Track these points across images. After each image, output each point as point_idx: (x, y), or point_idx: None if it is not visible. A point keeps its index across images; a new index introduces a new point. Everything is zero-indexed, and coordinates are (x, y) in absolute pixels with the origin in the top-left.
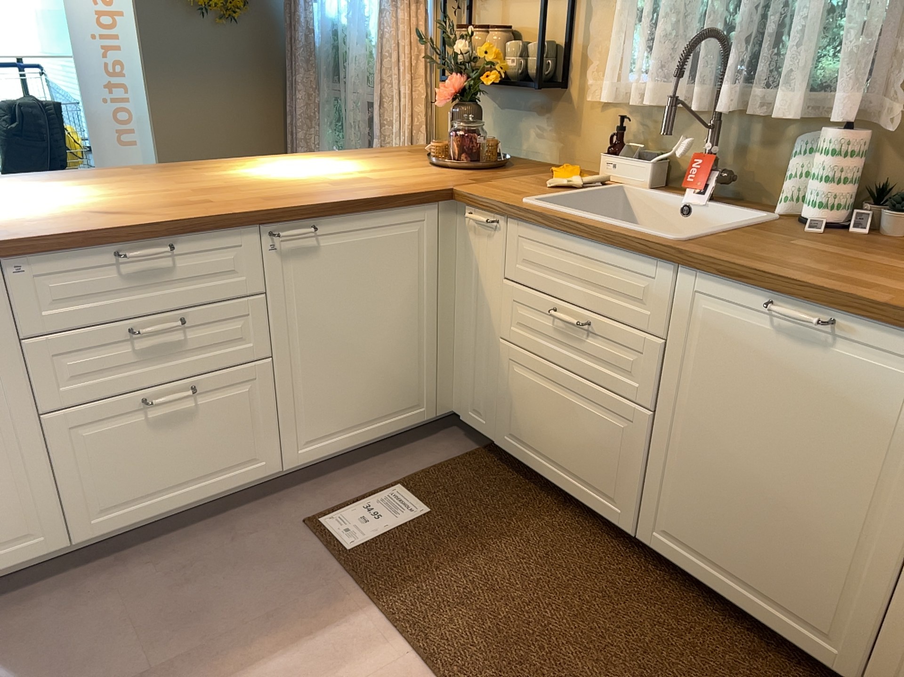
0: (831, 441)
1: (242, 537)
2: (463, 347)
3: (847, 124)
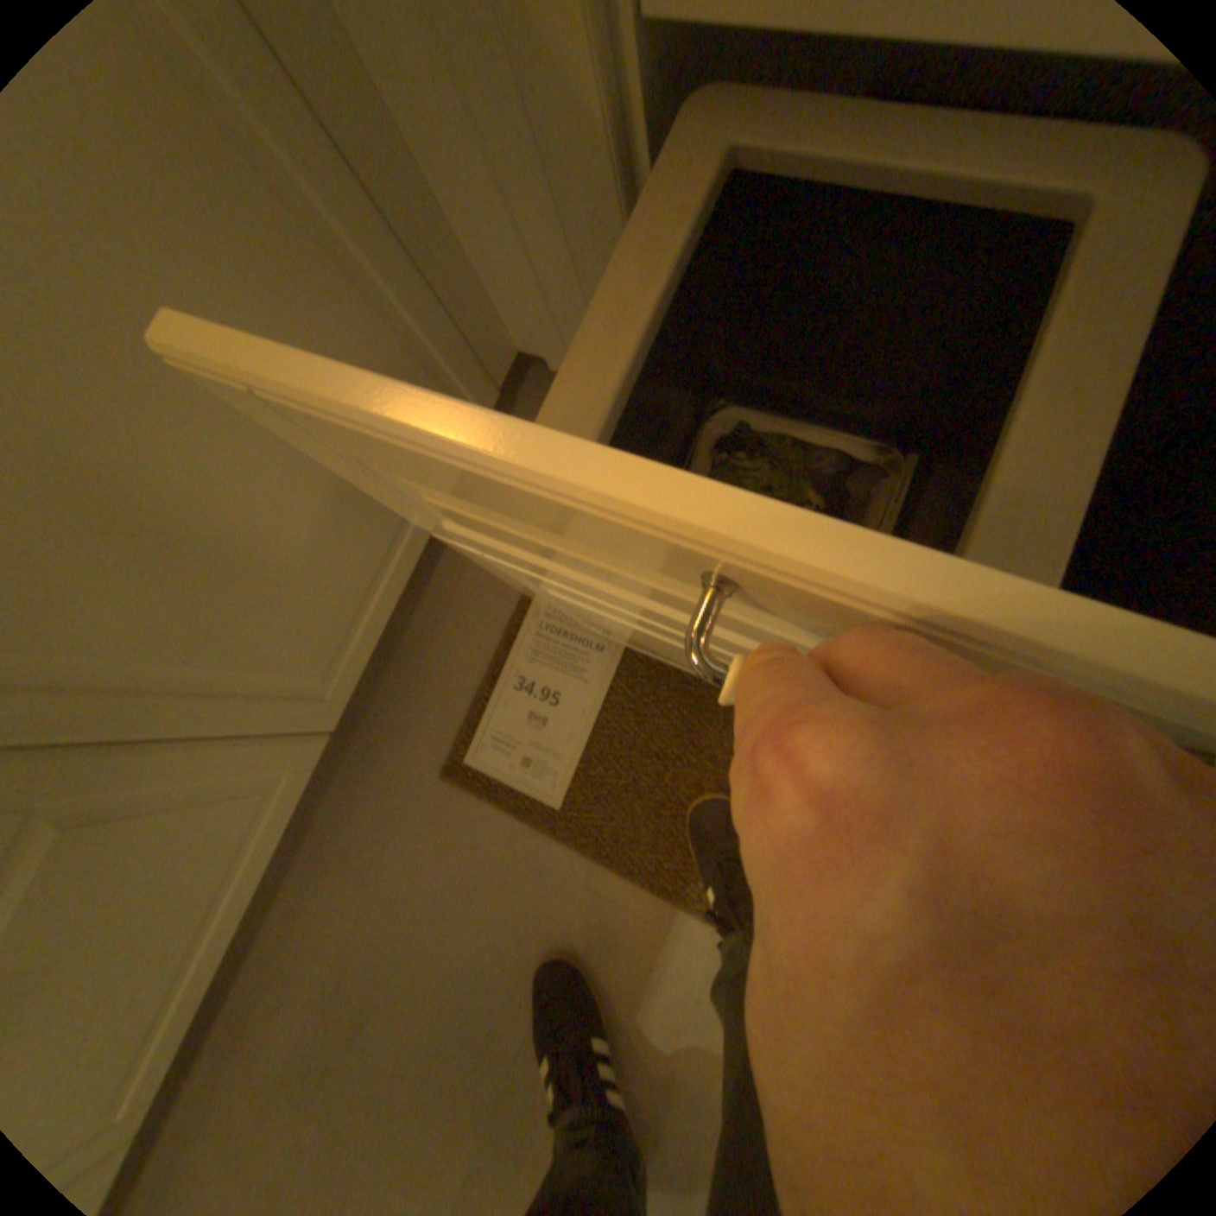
0: None
1: (376, 866)
2: (467, 203)
3: None
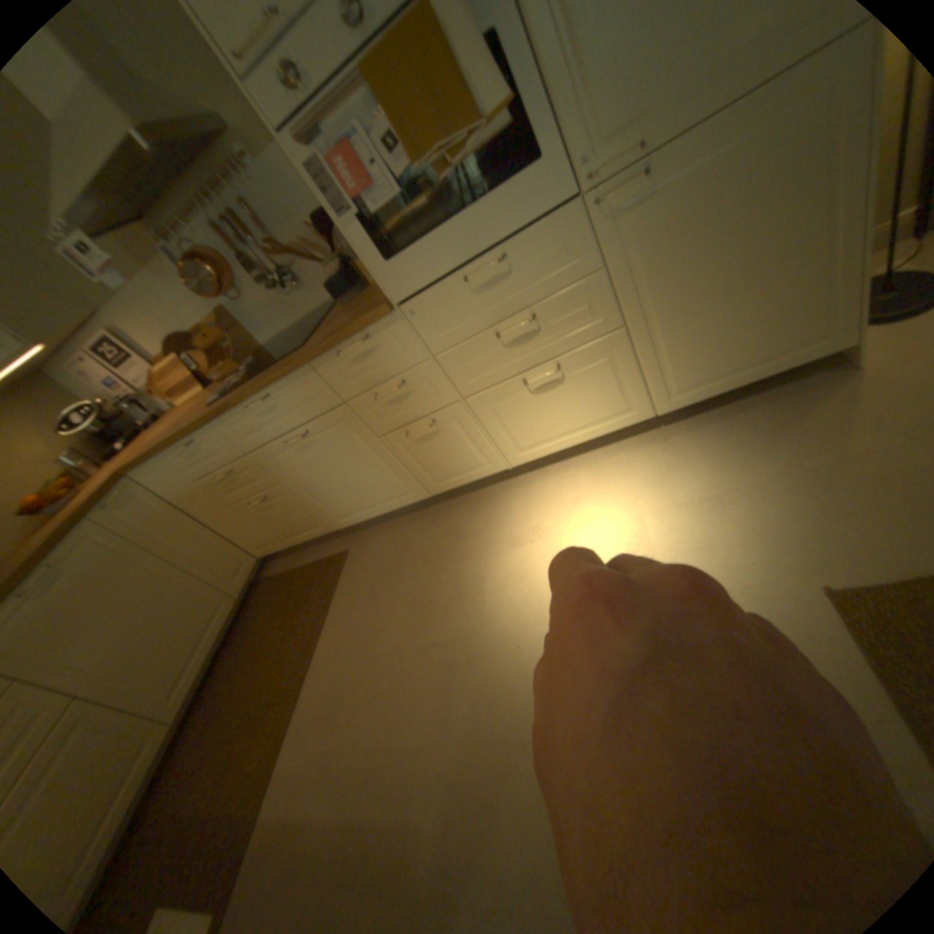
0: (120, 583)
1: None
2: None
3: None
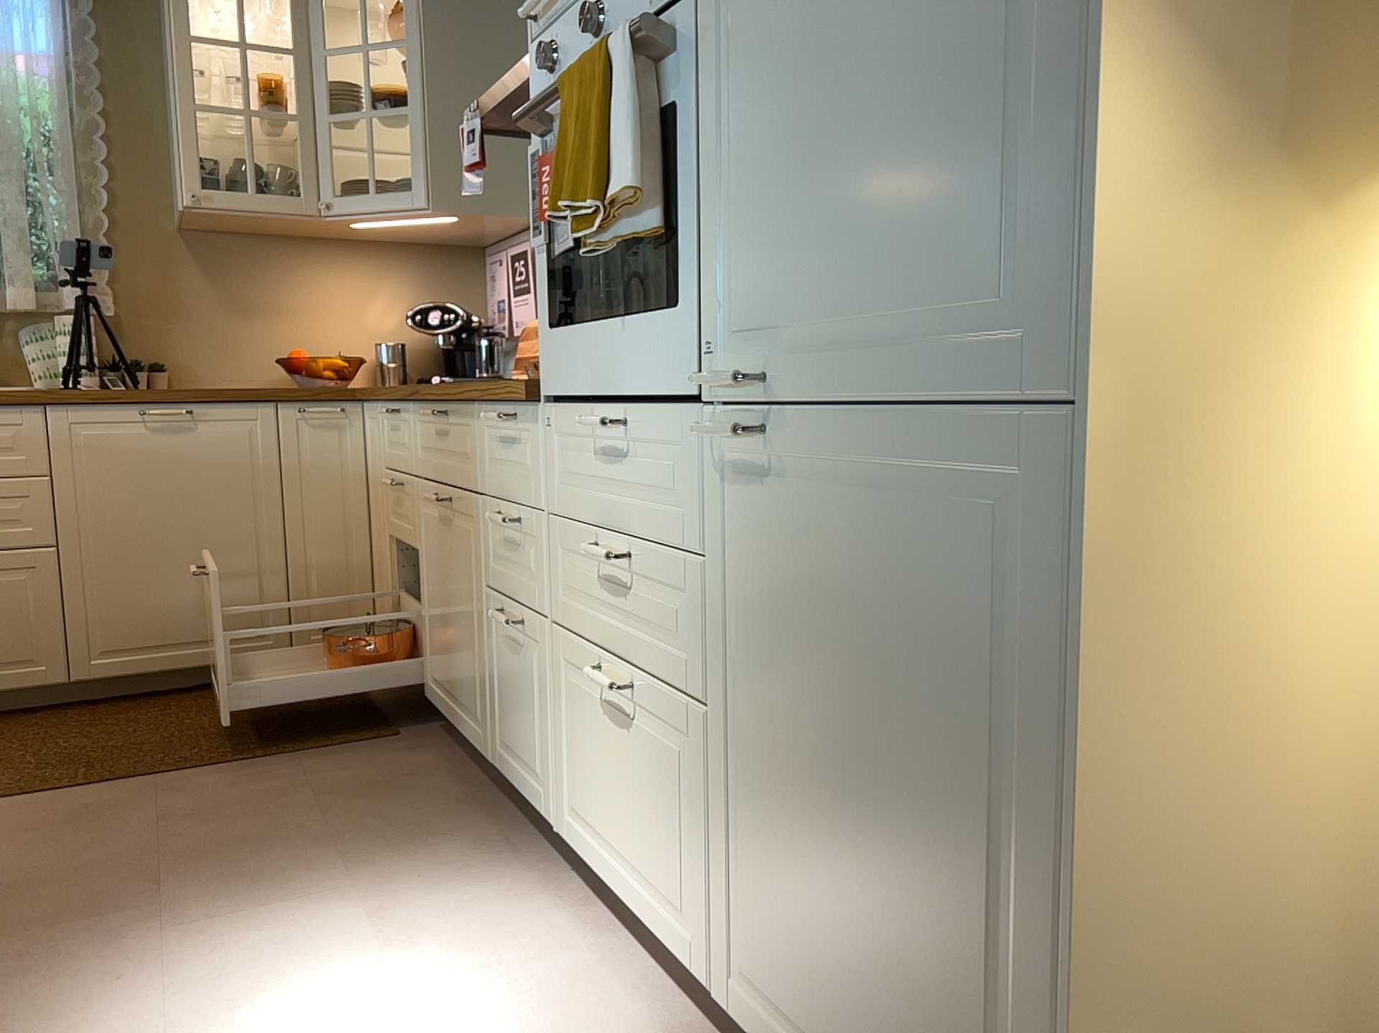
0: (217, 492)
1: None
2: None
3: (66, 315)
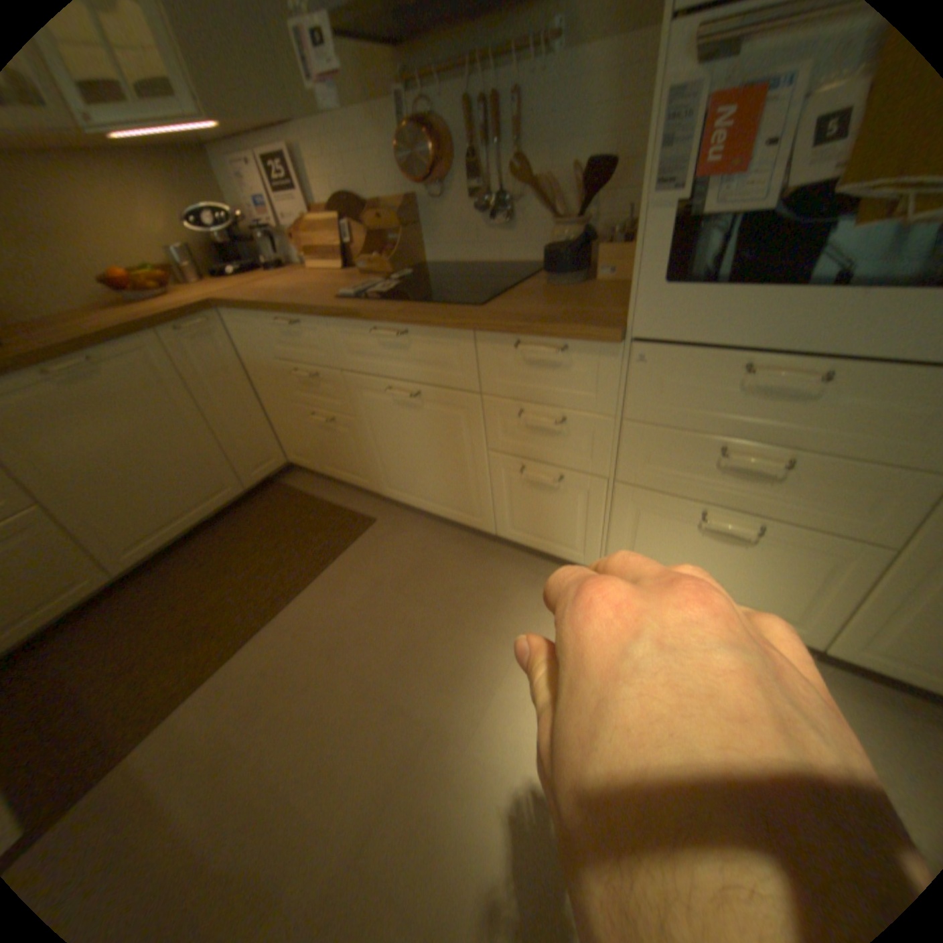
0: (142, 414)
1: None
2: None
3: None
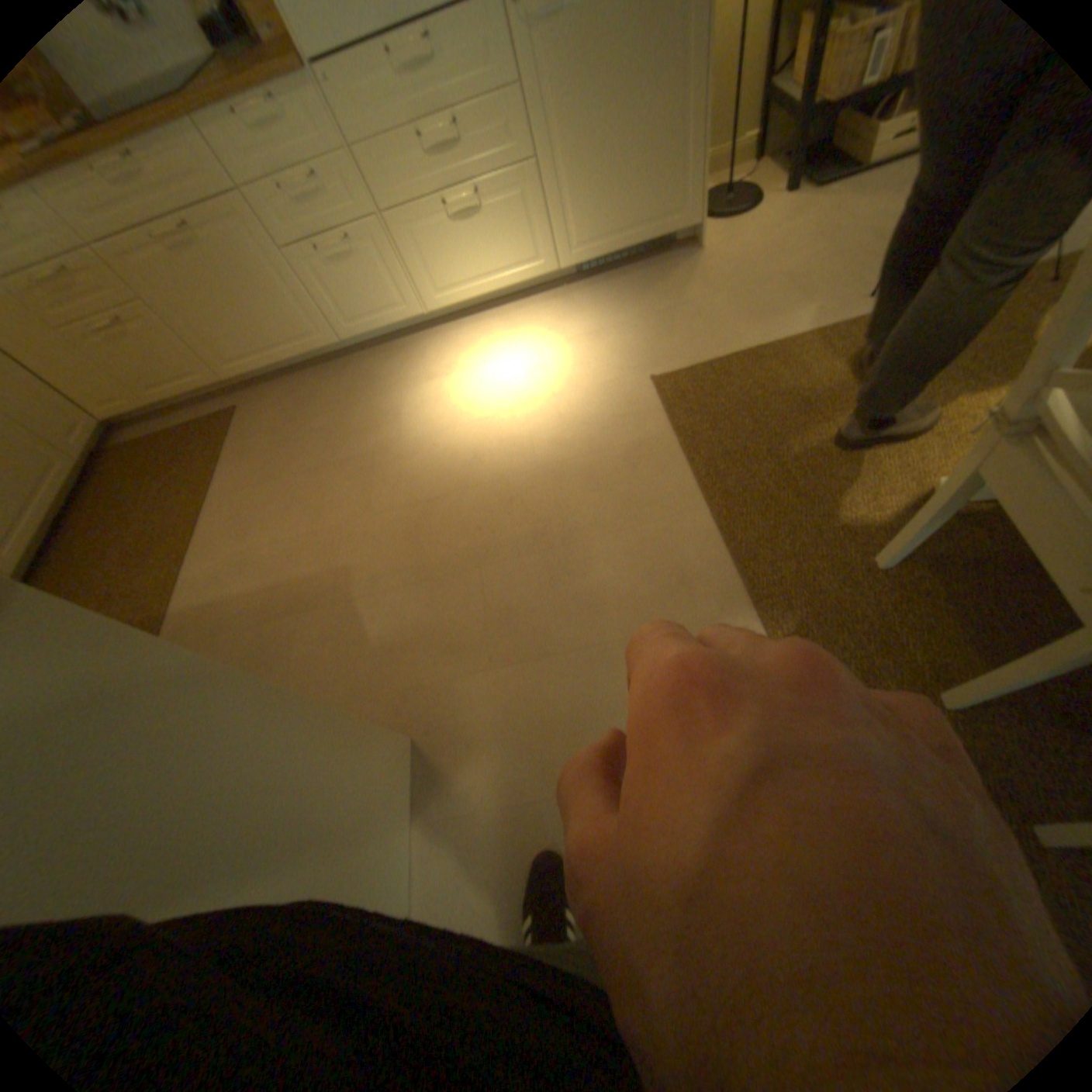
0: None
1: None
2: None
3: None
